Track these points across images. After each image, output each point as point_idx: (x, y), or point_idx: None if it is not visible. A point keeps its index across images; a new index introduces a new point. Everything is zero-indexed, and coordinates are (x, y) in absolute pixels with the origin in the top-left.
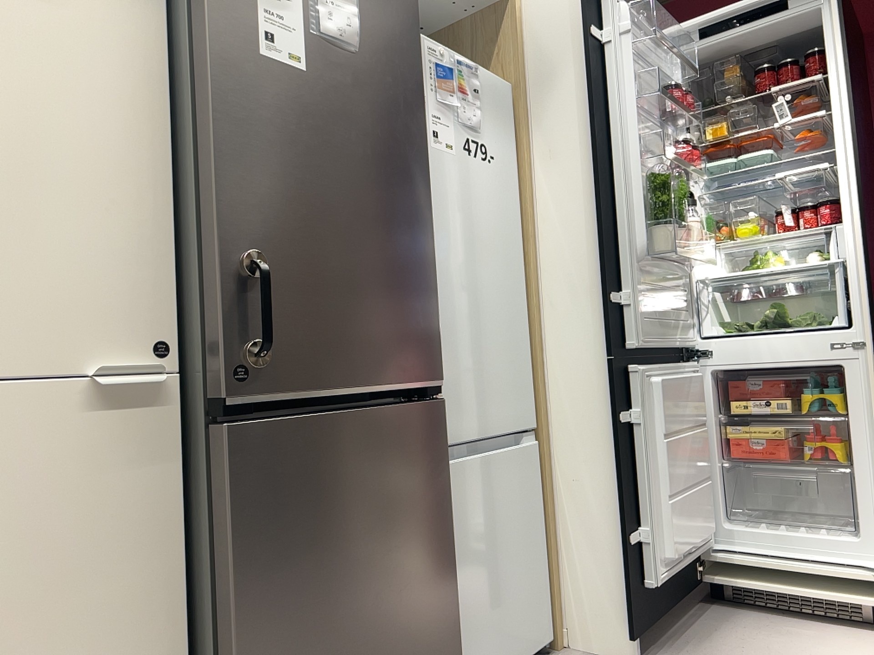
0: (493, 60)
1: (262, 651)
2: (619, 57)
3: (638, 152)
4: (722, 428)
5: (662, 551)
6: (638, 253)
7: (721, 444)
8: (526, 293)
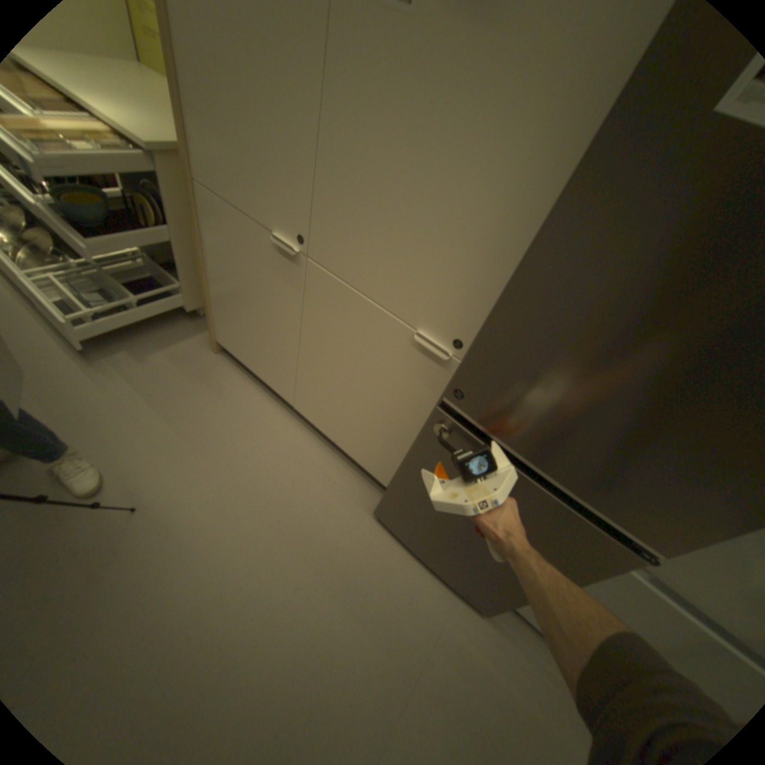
0: None
1: (411, 483)
2: None
3: None
4: None
5: None
6: None
7: None
8: None
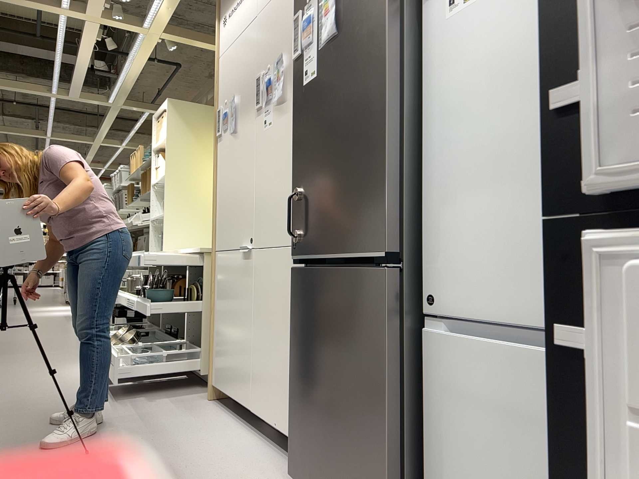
0: None
1: (296, 375)
2: None
3: None
4: None
5: None
6: None
7: None
8: None
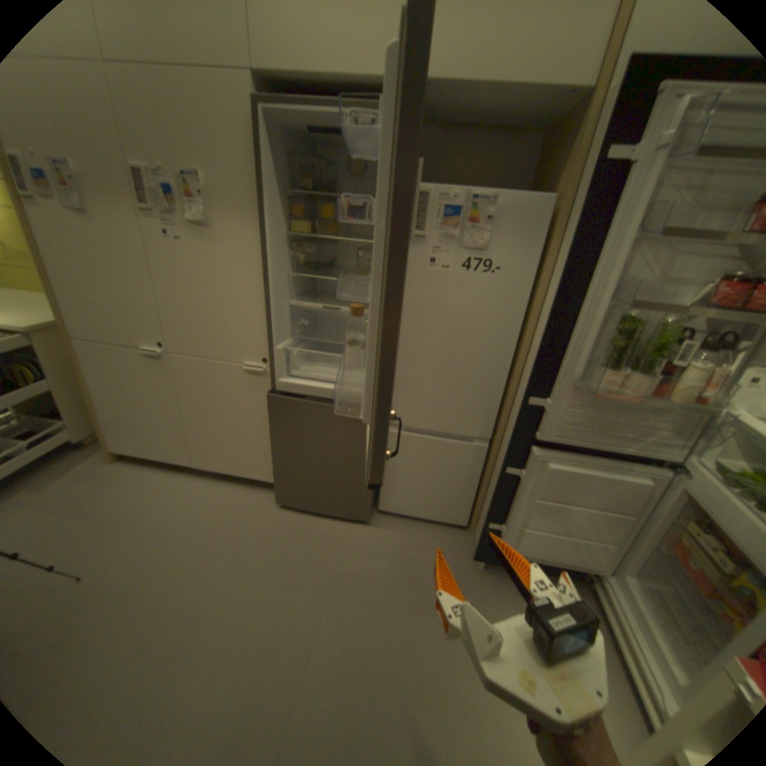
0: (568, 160)
1: (281, 455)
2: (639, 181)
3: (611, 293)
4: (677, 529)
5: (512, 544)
6: (574, 378)
7: (664, 536)
8: (515, 362)
